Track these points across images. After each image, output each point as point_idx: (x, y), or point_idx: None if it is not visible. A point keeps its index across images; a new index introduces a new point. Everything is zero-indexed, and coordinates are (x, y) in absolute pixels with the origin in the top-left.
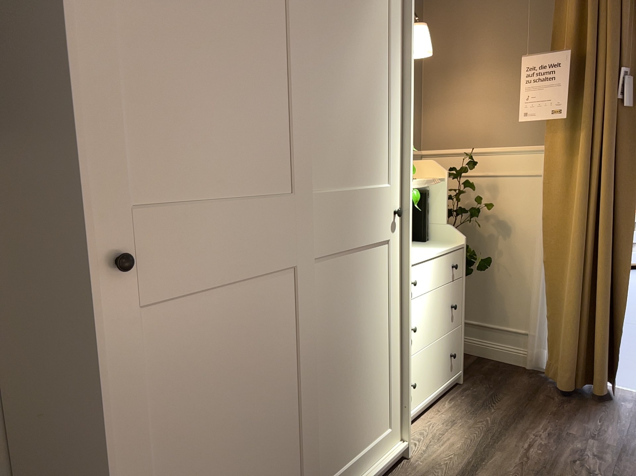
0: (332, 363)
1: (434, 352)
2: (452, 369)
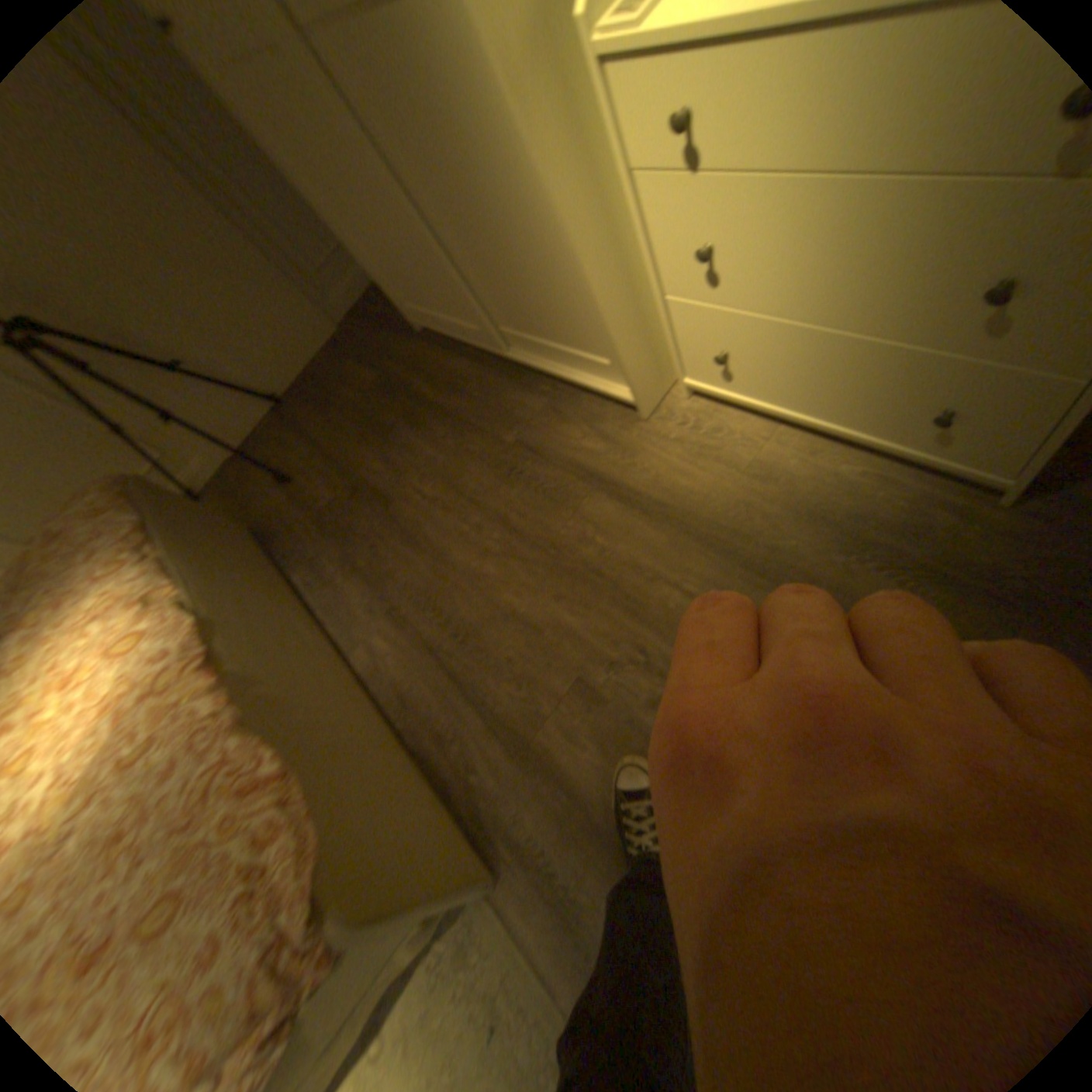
0: (450, 212)
1: (836, 353)
2: (945, 442)
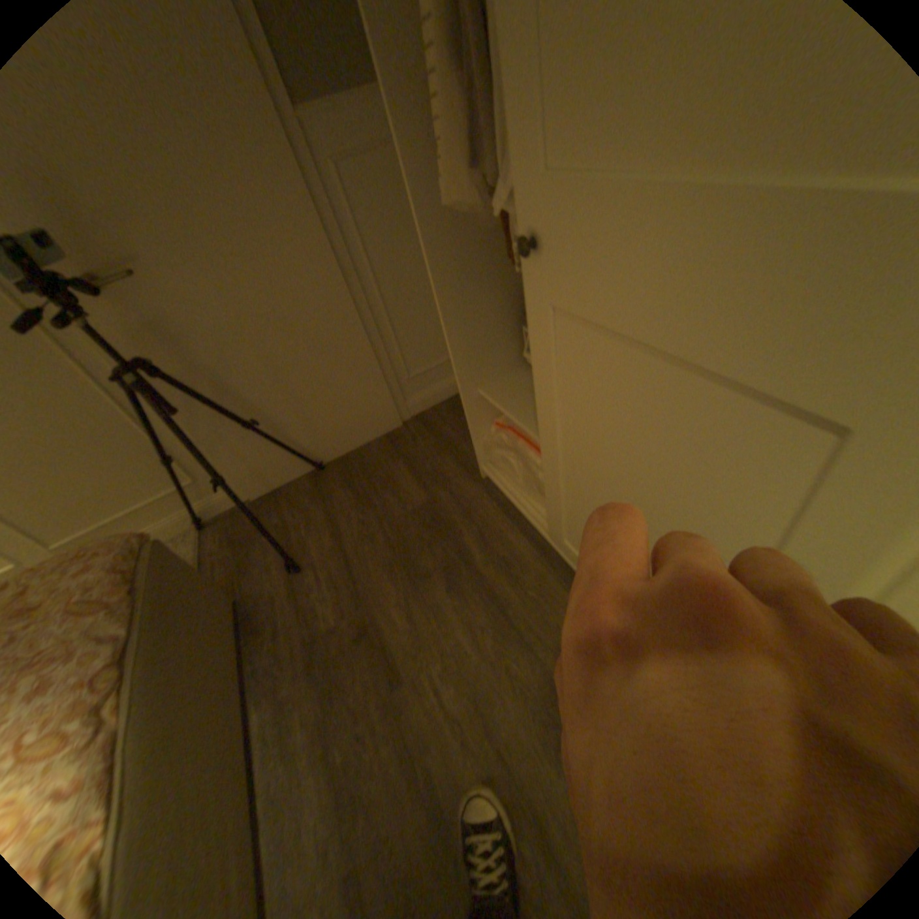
0: (634, 496)
1: None
2: None
